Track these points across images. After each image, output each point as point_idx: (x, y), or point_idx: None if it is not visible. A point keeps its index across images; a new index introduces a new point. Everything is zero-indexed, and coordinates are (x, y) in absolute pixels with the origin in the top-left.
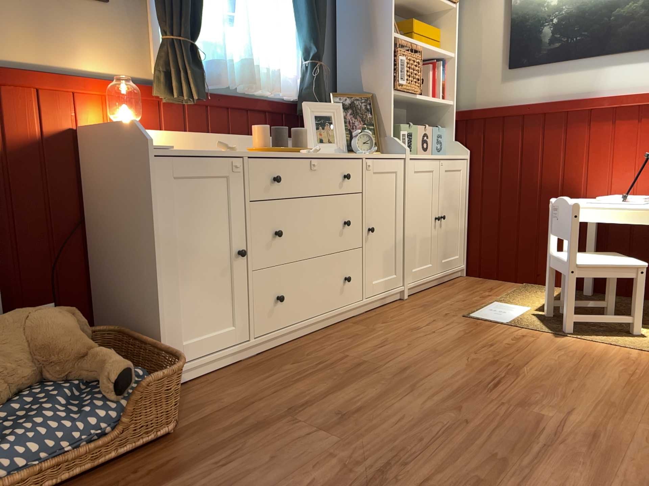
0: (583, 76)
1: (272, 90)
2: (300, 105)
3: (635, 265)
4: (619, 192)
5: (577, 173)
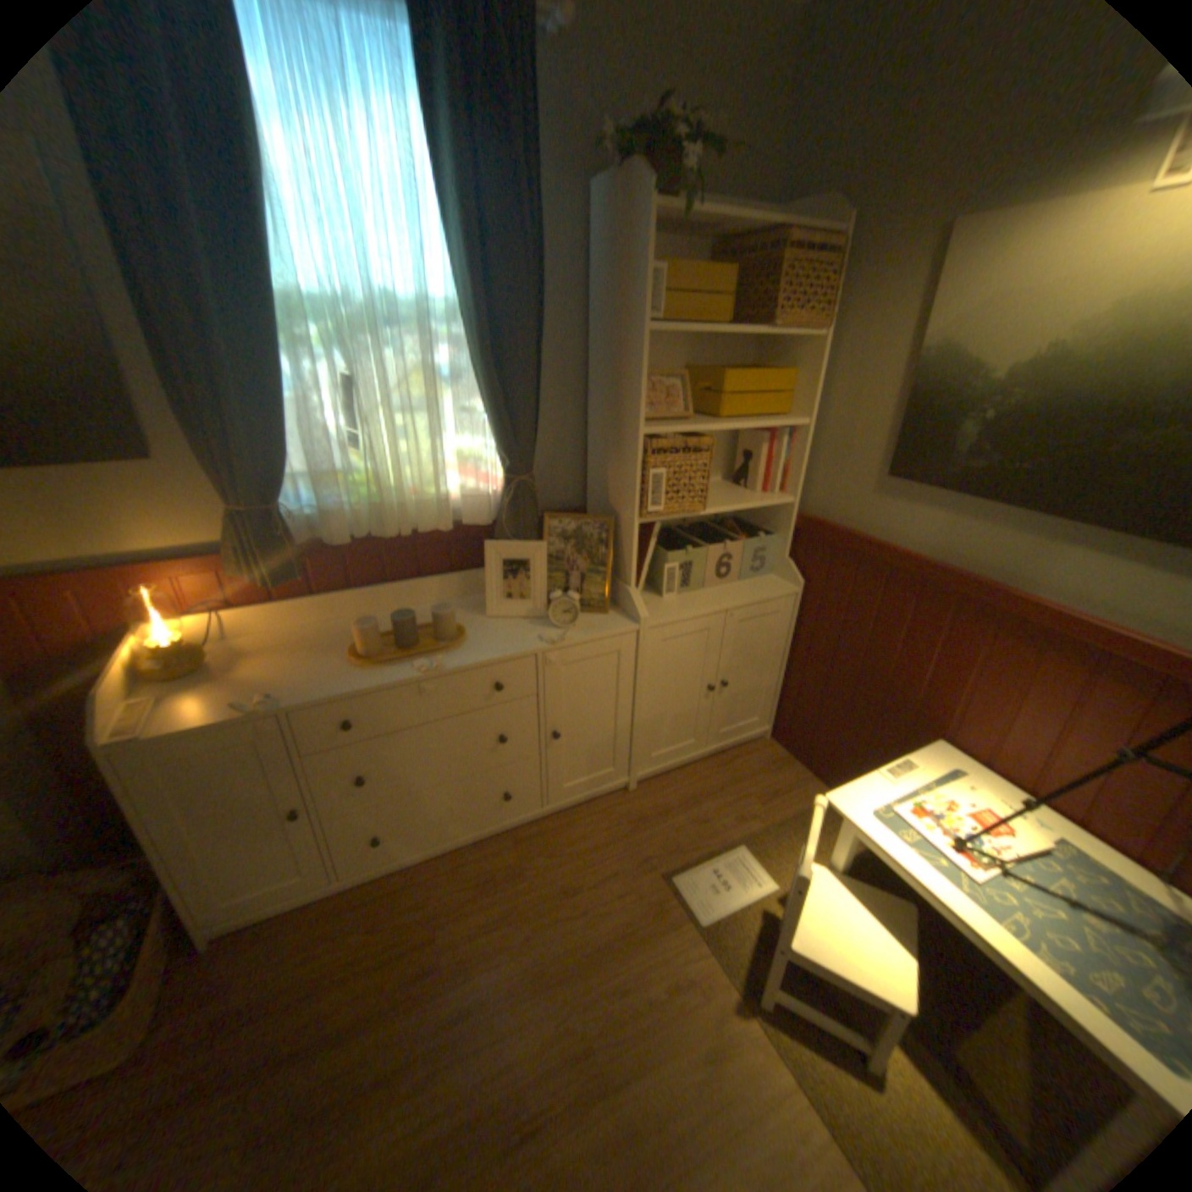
0: (1019, 539)
1: (436, 525)
2: (497, 530)
3: (899, 1000)
4: (1013, 769)
5: (953, 699)
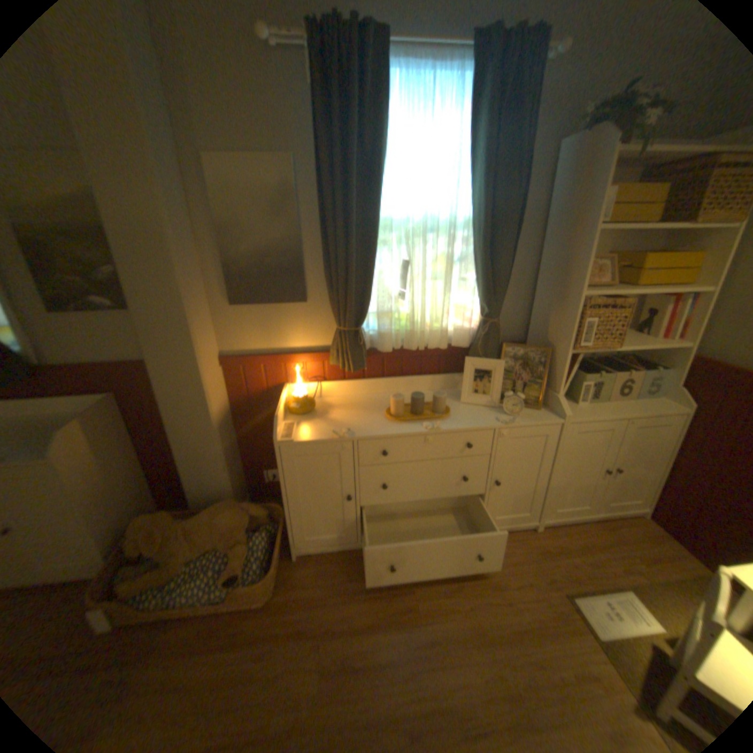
0: None
1: (437, 345)
2: (471, 351)
3: None
4: None
5: None
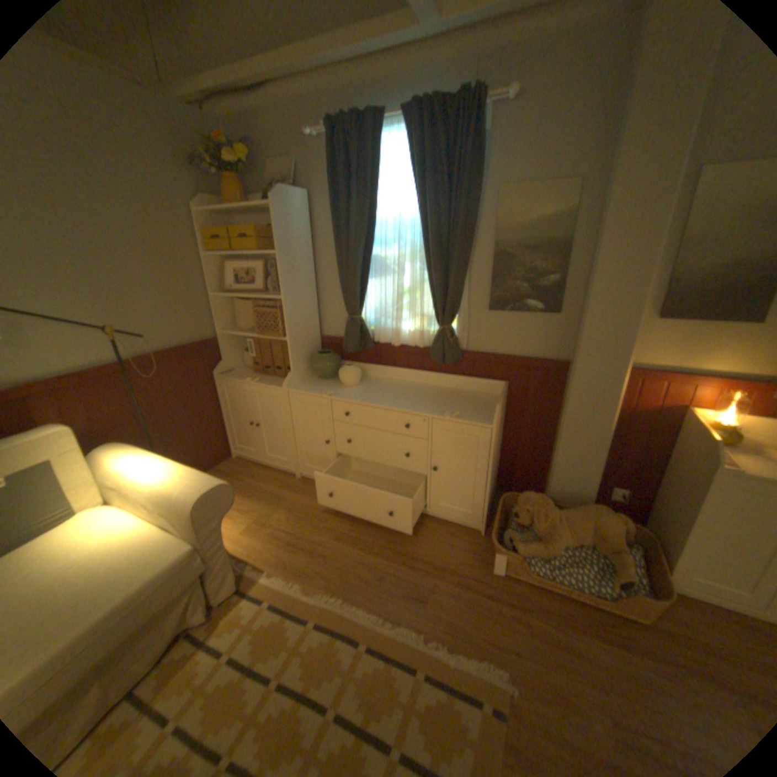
0: None
1: None
2: None
3: None
4: None
5: None
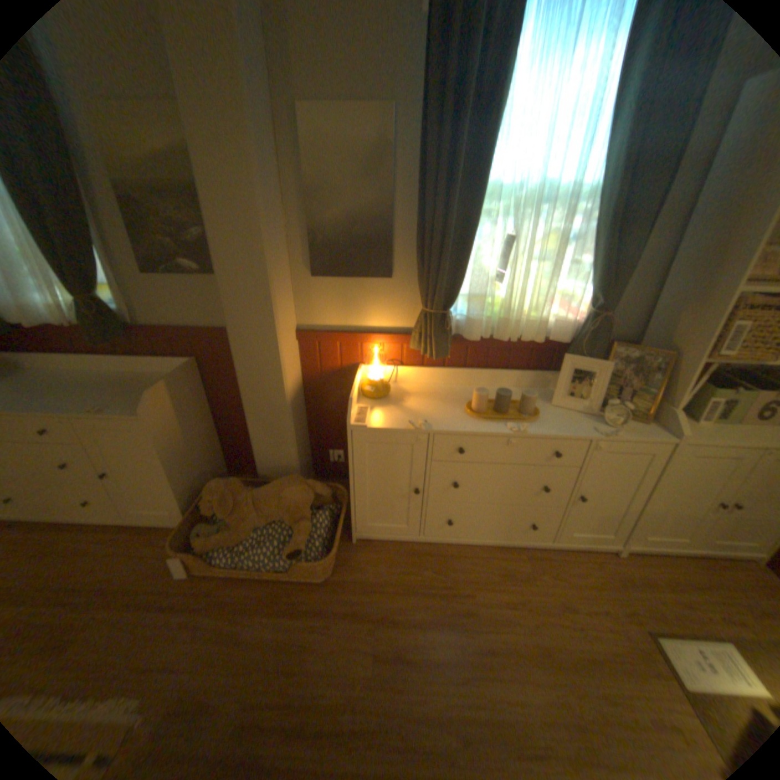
0: None
1: (534, 337)
2: (572, 348)
3: None
4: None
5: None
